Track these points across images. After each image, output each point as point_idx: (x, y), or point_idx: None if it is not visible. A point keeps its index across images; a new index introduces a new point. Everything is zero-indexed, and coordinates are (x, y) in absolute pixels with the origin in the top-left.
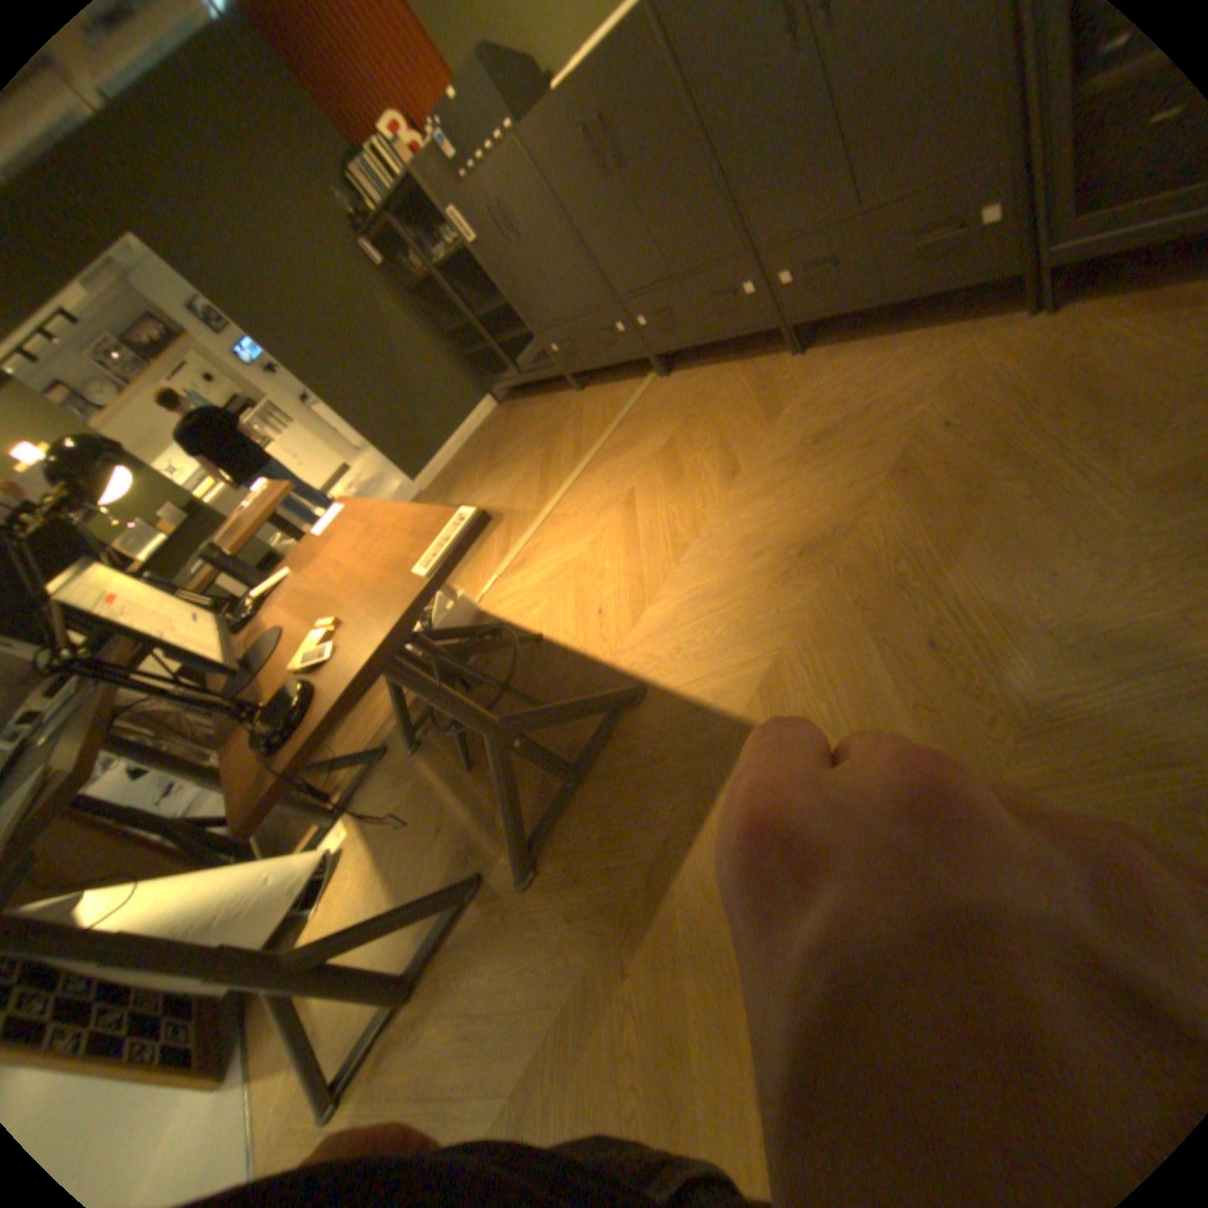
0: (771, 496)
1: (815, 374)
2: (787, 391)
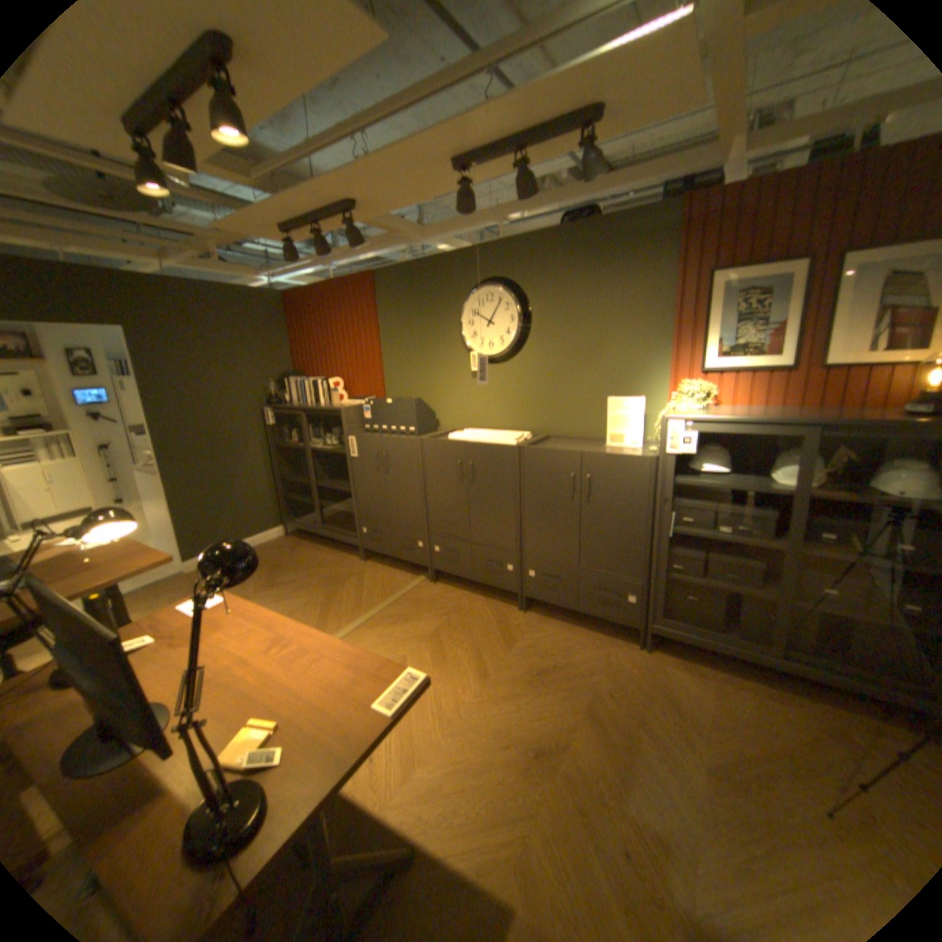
0: (510, 703)
1: (531, 629)
2: (515, 632)
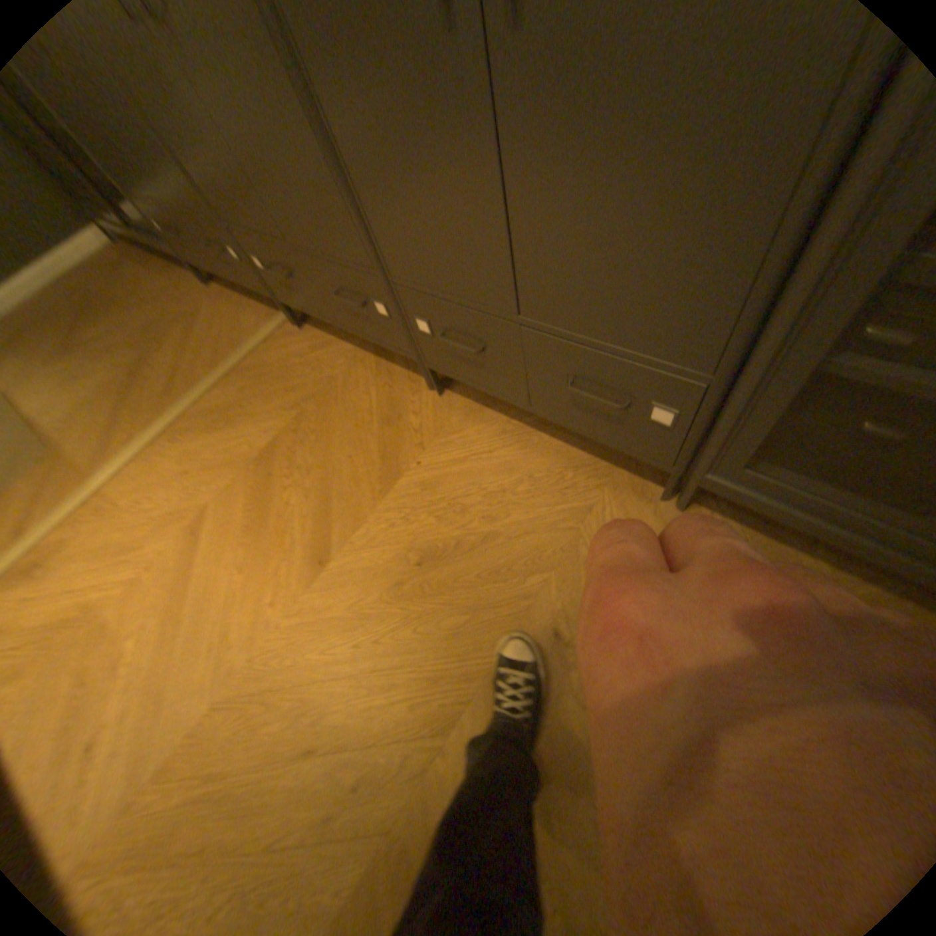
0: (348, 638)
1: (444, 439)
2: (410, 449)
